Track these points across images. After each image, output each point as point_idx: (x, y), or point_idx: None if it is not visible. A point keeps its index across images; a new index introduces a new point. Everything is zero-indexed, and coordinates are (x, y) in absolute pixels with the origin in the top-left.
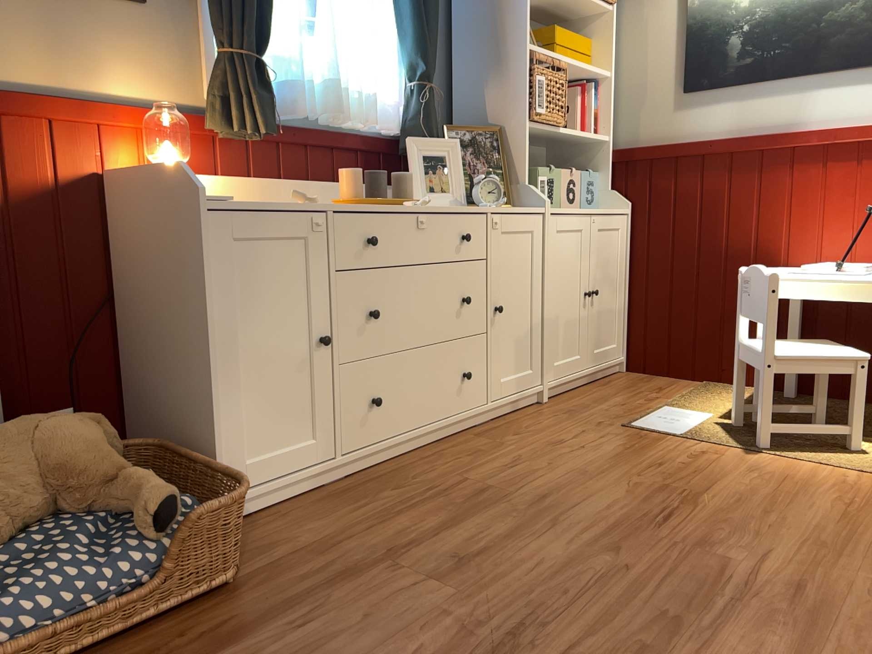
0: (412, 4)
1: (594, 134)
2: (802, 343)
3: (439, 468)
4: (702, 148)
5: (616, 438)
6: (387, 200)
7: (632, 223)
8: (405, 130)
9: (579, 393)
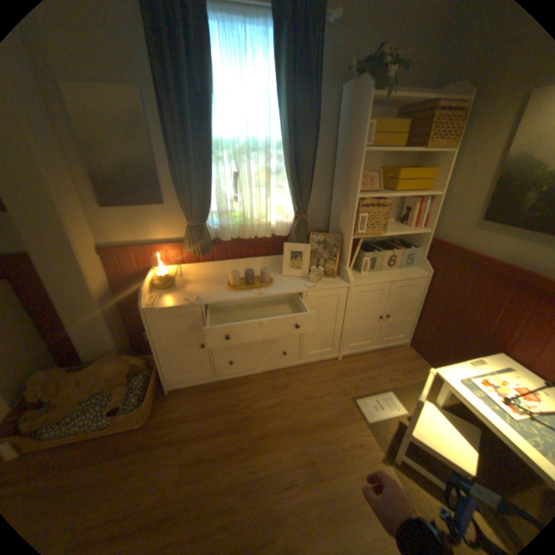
0: (290, 178)
1: (424, 226)
2: (454, 428)
3: (251, 391)
4: (482, 260)
5: (337, 408)
6: (246, 288)
7: (432, 281)
8: (290, 234)
9: (363, 358)
